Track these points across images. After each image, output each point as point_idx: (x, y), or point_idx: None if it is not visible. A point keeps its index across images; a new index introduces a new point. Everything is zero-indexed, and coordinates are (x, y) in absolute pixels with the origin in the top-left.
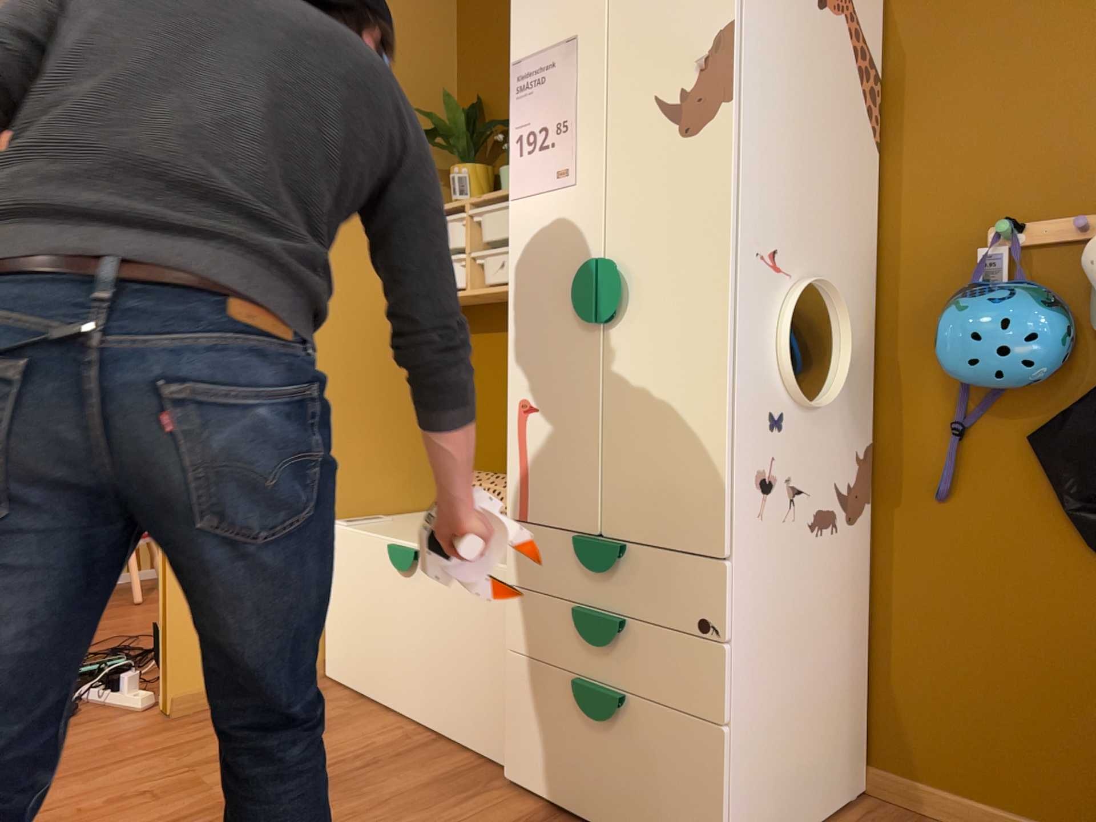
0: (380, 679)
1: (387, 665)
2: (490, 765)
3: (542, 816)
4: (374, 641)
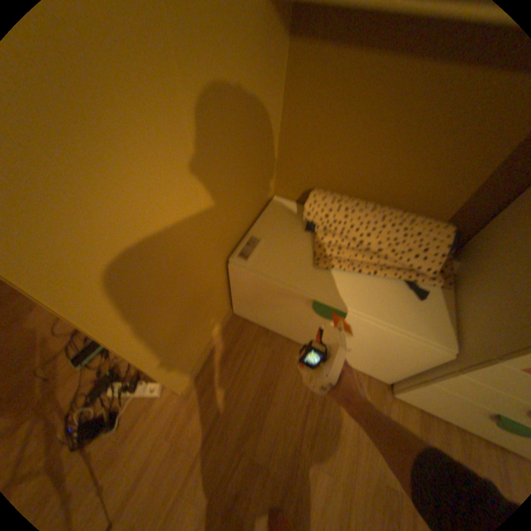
0: (285, 330)
1: (292, 329)
2: (372, 377)
3: (424, 417)
4: (282, 320)
